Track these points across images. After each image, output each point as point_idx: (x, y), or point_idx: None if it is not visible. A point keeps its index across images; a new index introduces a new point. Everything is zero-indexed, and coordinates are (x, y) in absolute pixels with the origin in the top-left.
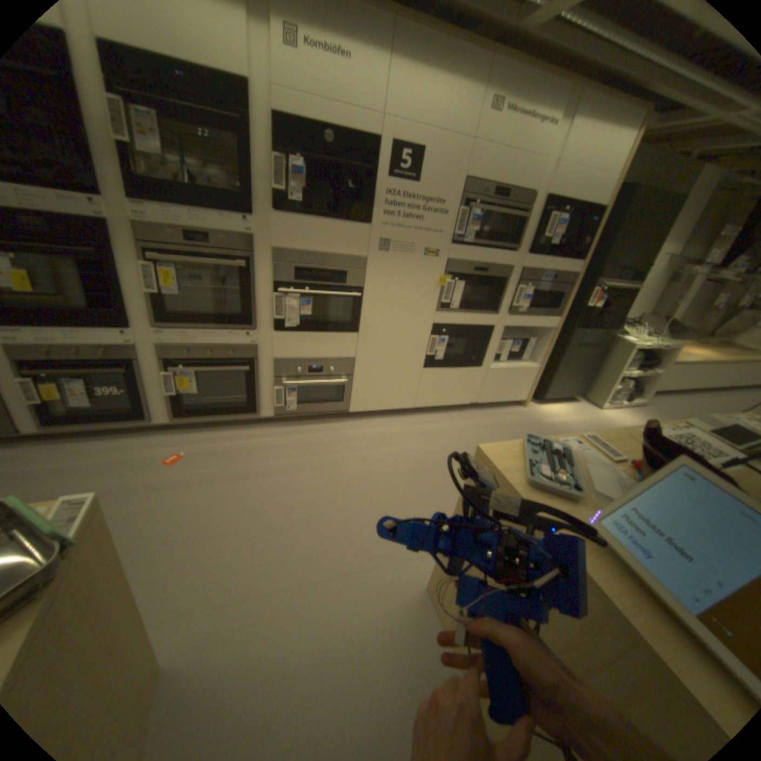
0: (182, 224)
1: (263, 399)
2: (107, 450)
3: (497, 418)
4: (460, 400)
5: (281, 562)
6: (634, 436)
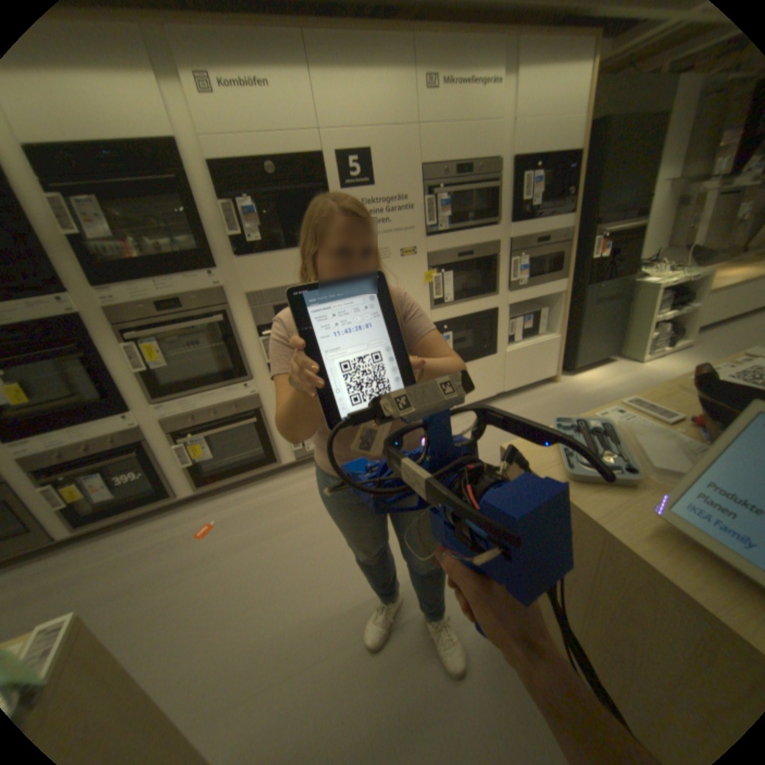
0: (150, 296)
1: (280, 446)
2: (139, 537)
3: (529, 403)
4: (484, 393)
5: (329, 619)
6: (686, 386)
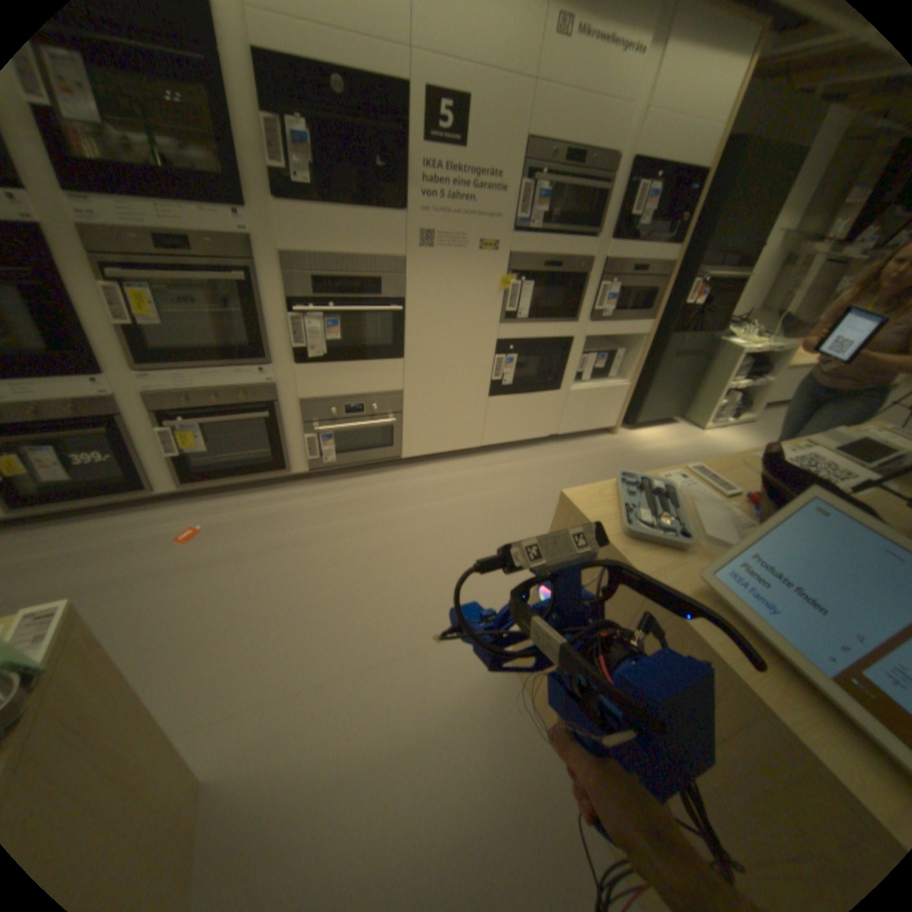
0: (148, 226)
1: (292, 452)
2: (100, 532)
3: (580, 451)
4: (536, 432)
5: (334, 646)
6: (747, 462)
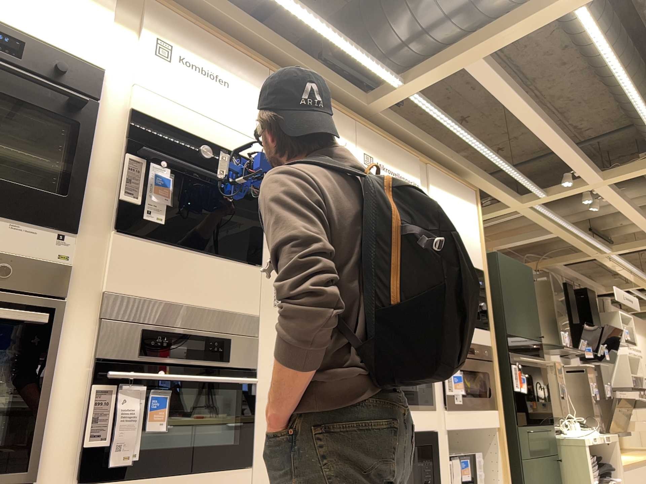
0: None
1: None
2: None
3: None
4: None
5: None
6: None
